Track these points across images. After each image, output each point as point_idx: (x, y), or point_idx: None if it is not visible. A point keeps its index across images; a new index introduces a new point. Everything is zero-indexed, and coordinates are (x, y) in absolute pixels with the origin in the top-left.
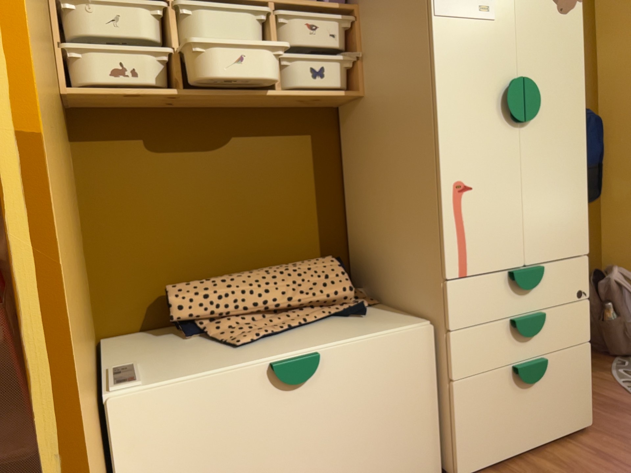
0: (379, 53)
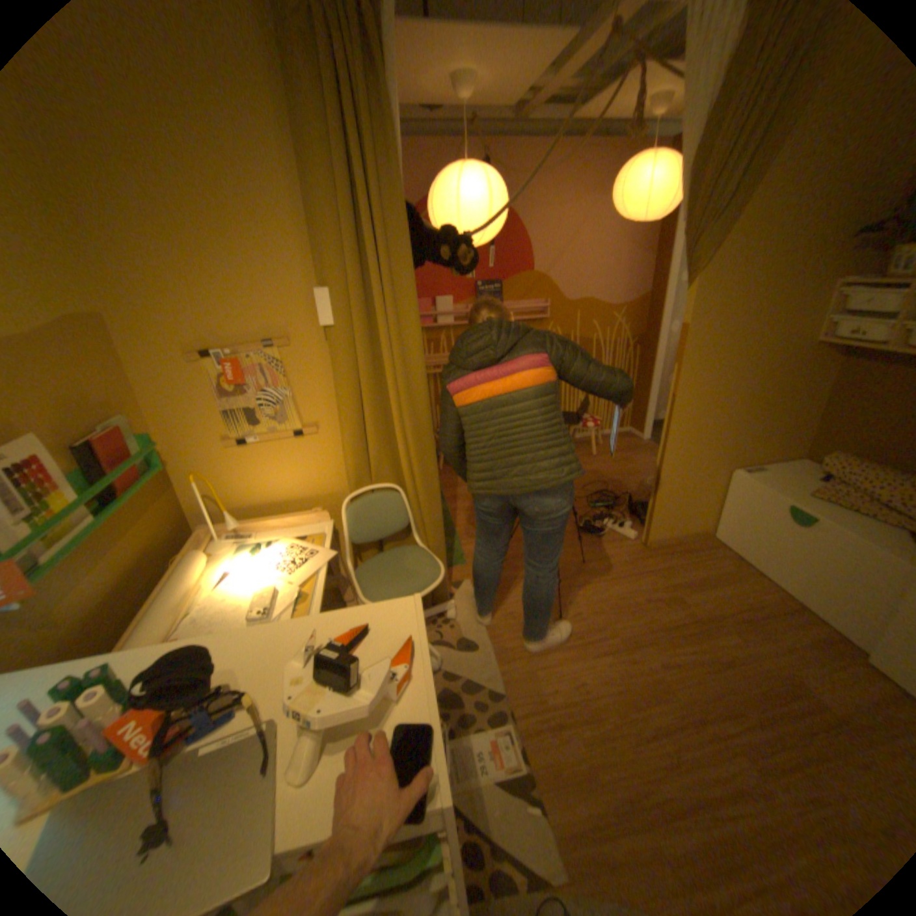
0: None
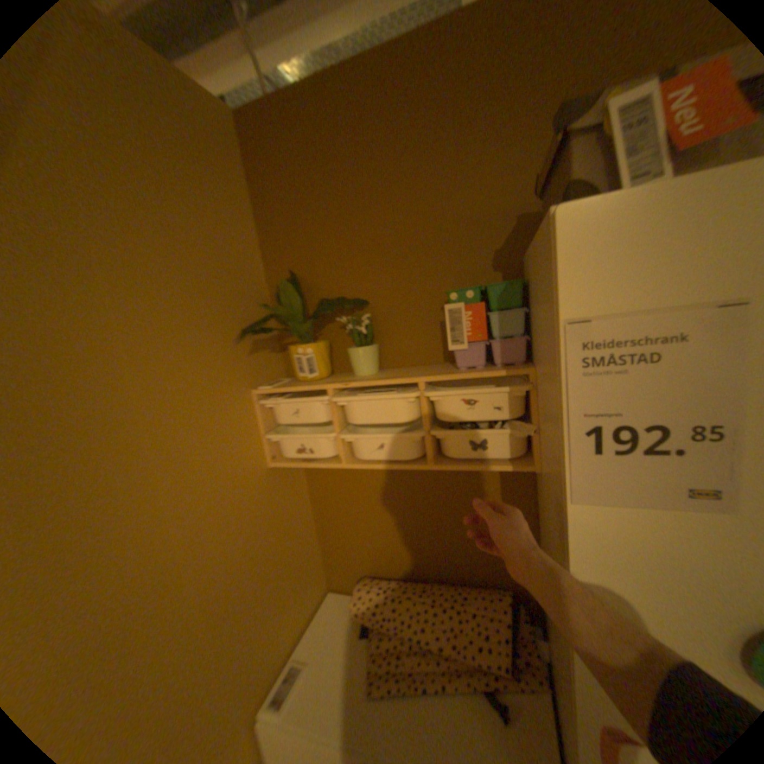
0: (547, 448)
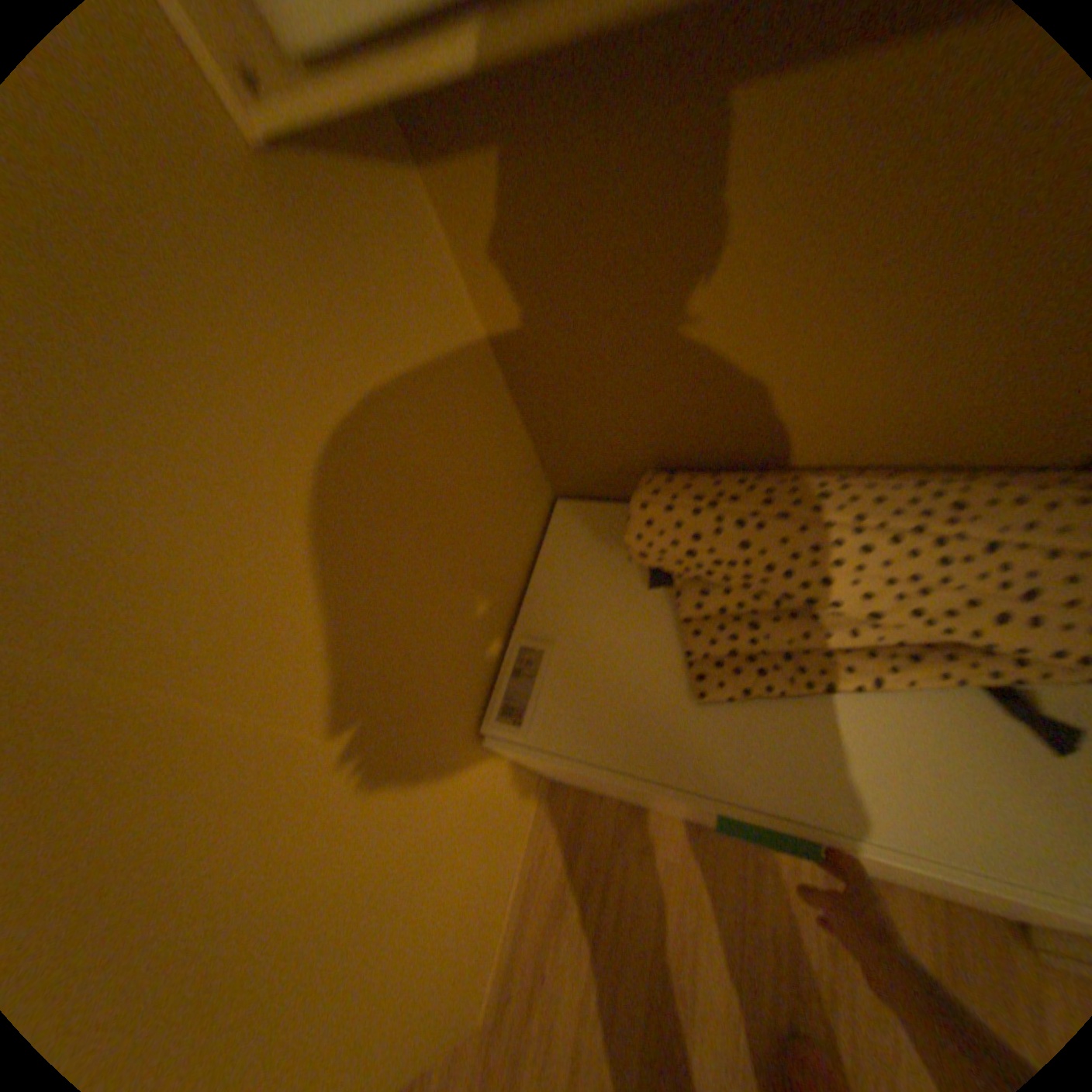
0: None
